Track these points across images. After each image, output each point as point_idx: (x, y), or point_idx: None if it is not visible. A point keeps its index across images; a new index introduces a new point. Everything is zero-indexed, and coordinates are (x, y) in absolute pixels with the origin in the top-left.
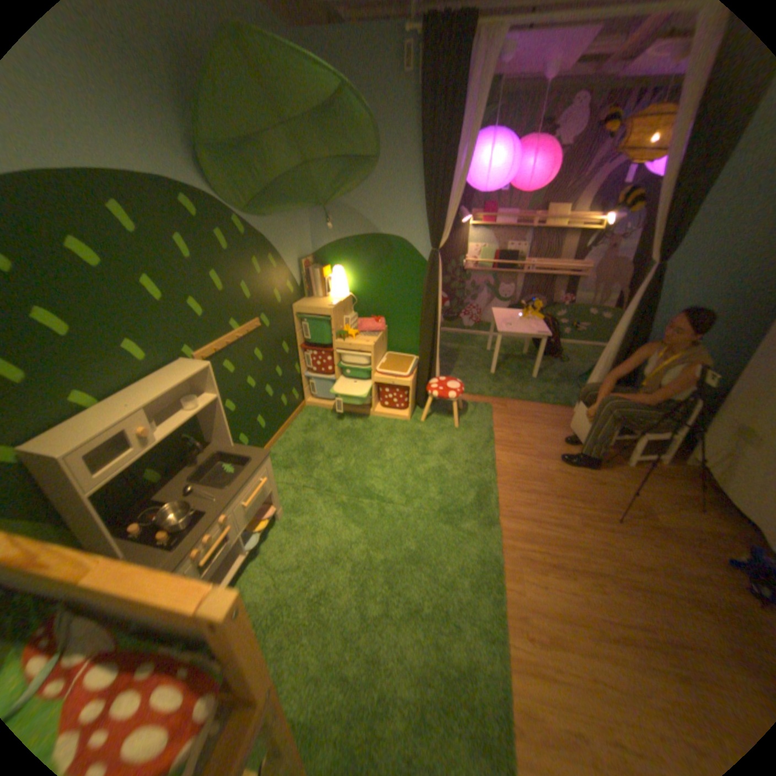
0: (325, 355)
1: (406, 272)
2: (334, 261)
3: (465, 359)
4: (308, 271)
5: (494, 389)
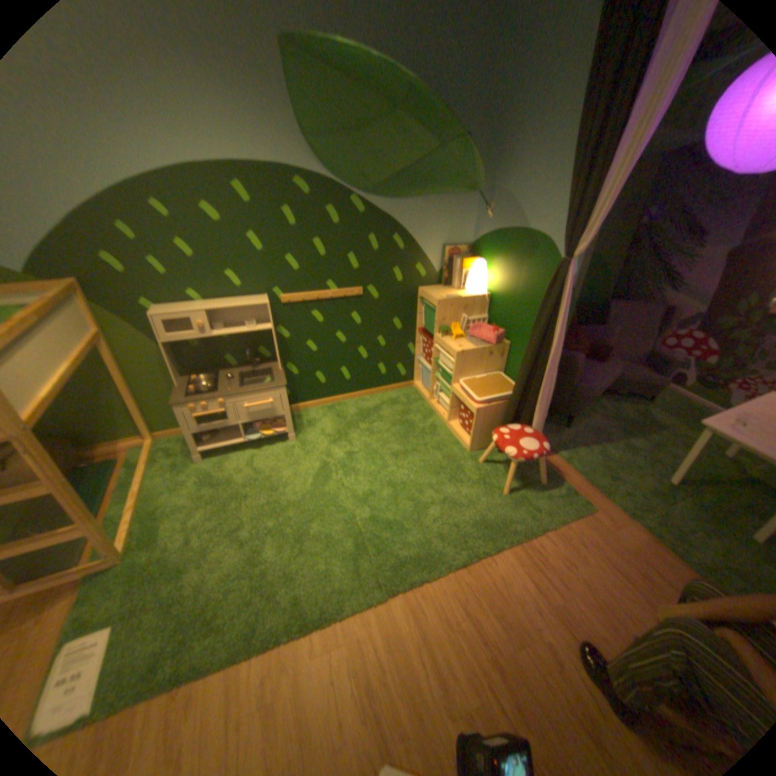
0: (428, 345)
1: (543, 283)
2: (485, 255)
3: (659, 445)
4: (451, 260)
5: (638, 501)
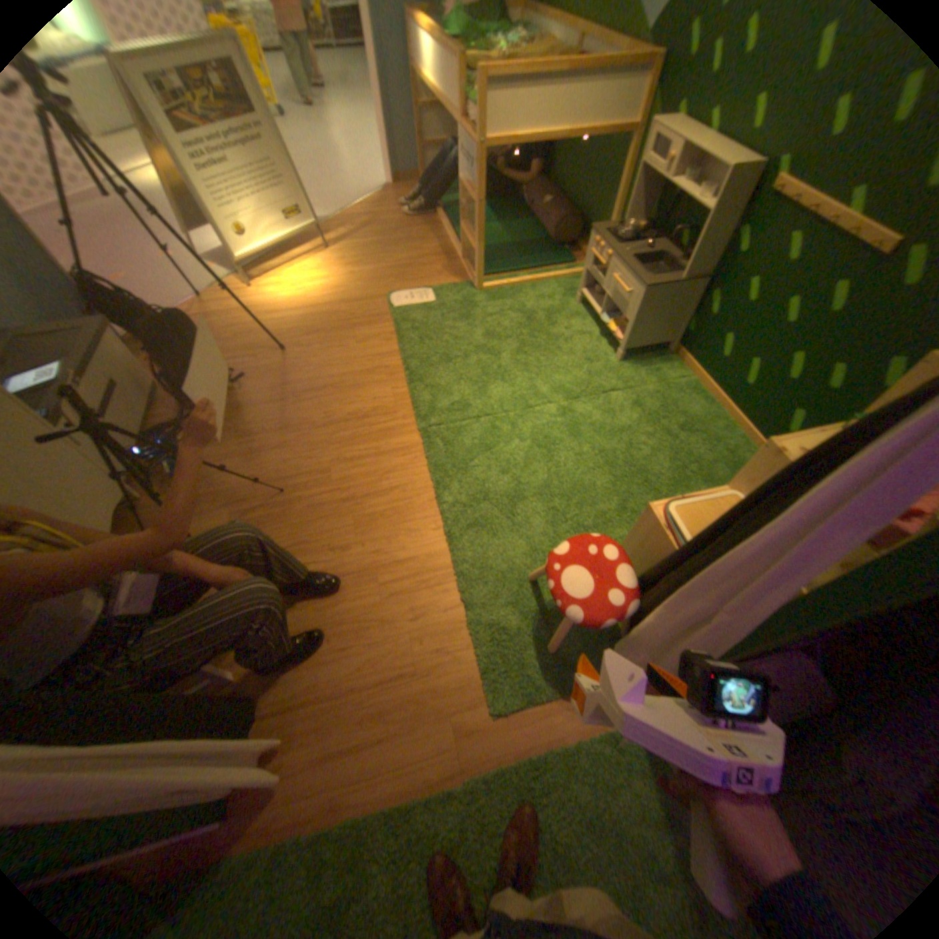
0: None
1: None
2: None
3: None
4: None
5: (502, 835)
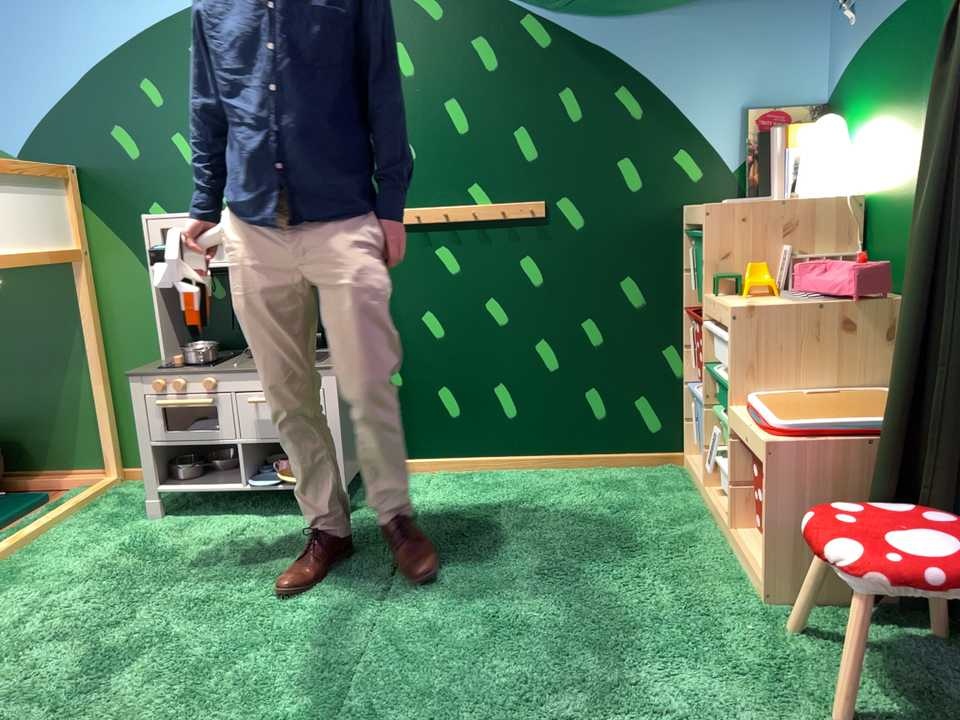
0: (697, 330)
1: None
2: (851, 108)
3: None
4: (765, 136)
5: None
